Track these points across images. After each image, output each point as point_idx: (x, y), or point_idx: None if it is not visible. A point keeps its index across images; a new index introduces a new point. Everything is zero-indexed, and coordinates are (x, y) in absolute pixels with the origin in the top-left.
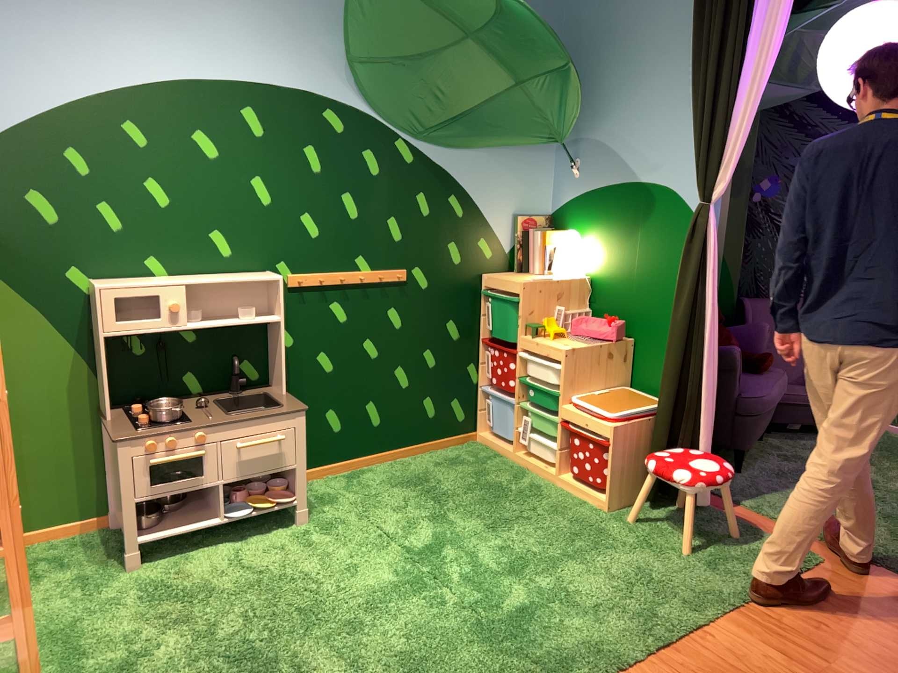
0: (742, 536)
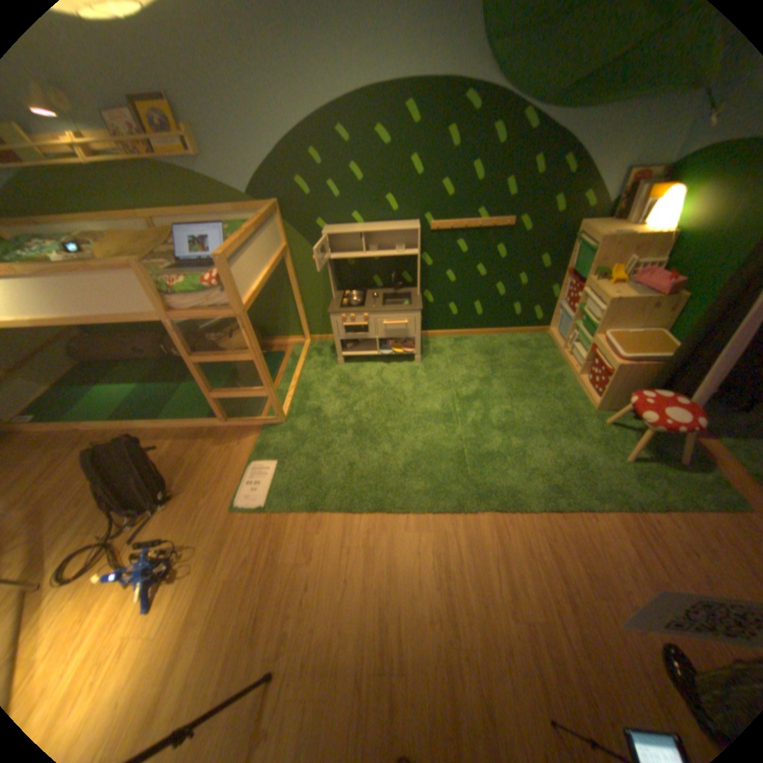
0: (691, 466)
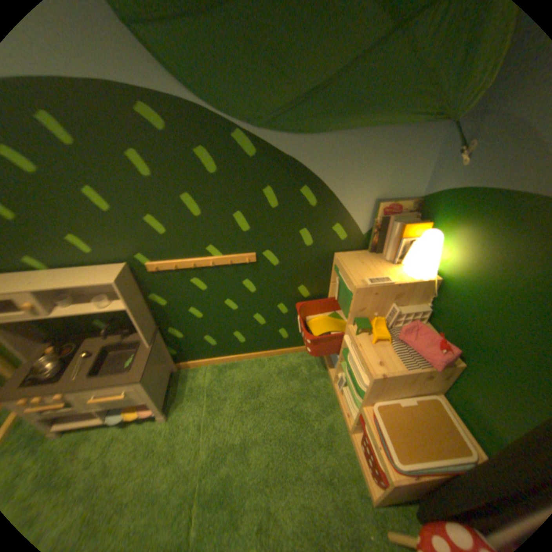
0: None
